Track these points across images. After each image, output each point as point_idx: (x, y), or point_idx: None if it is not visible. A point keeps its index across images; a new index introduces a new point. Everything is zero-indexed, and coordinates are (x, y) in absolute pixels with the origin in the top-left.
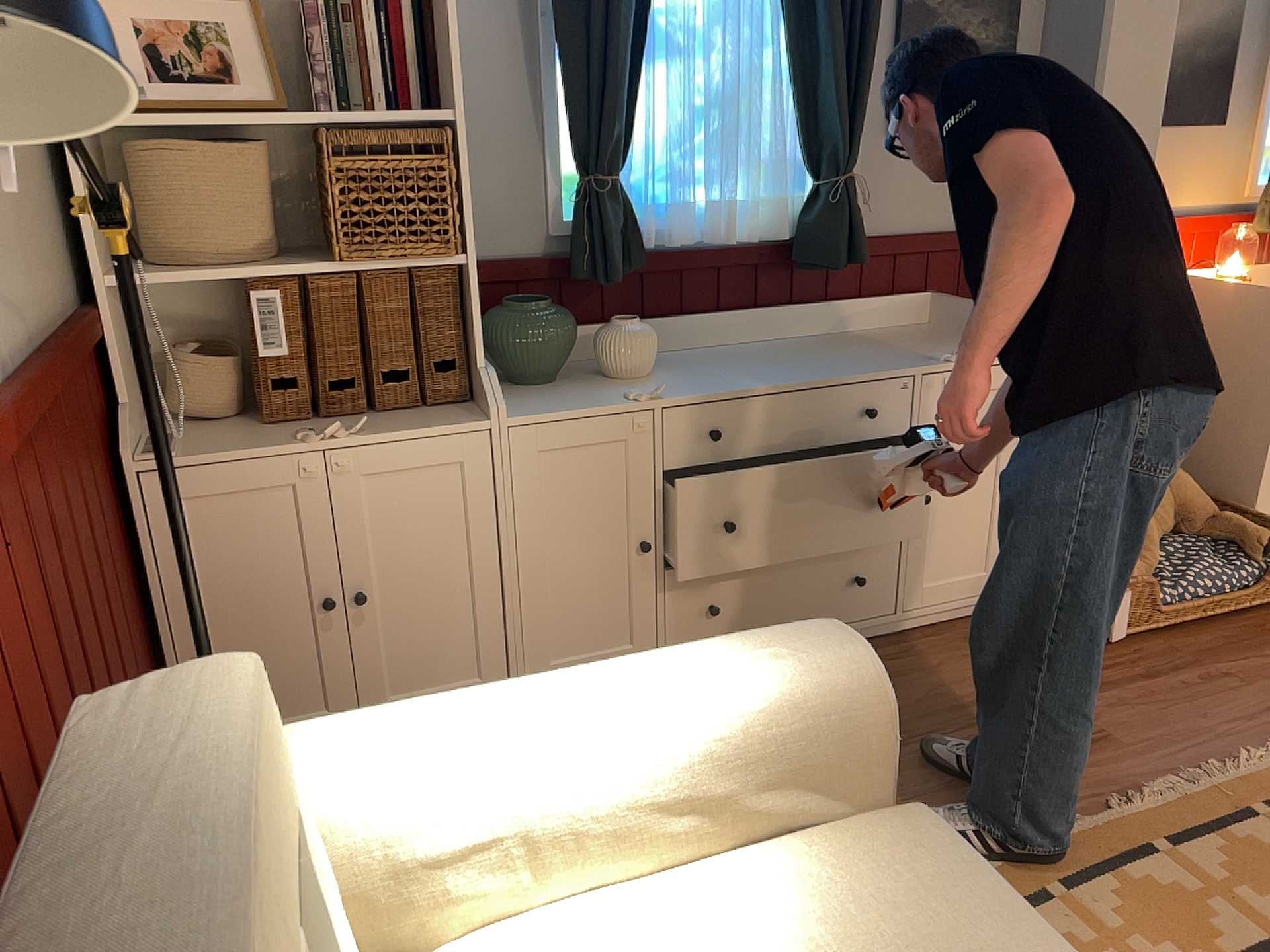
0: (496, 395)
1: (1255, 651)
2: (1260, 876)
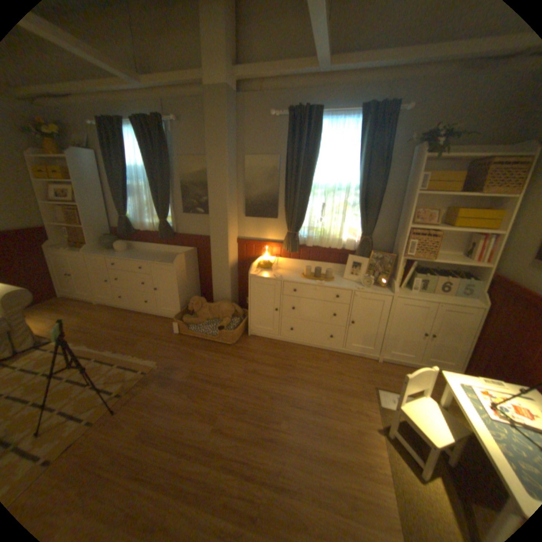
0: (84, 249)
1: (197, 349)
2: (89, 372)
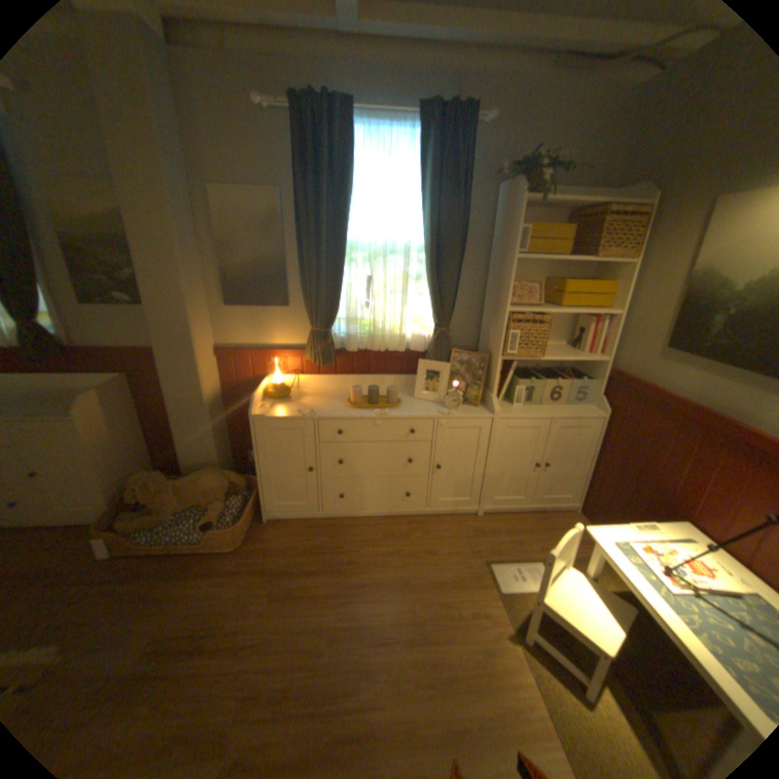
0: None
1: (160, 580)
2: None
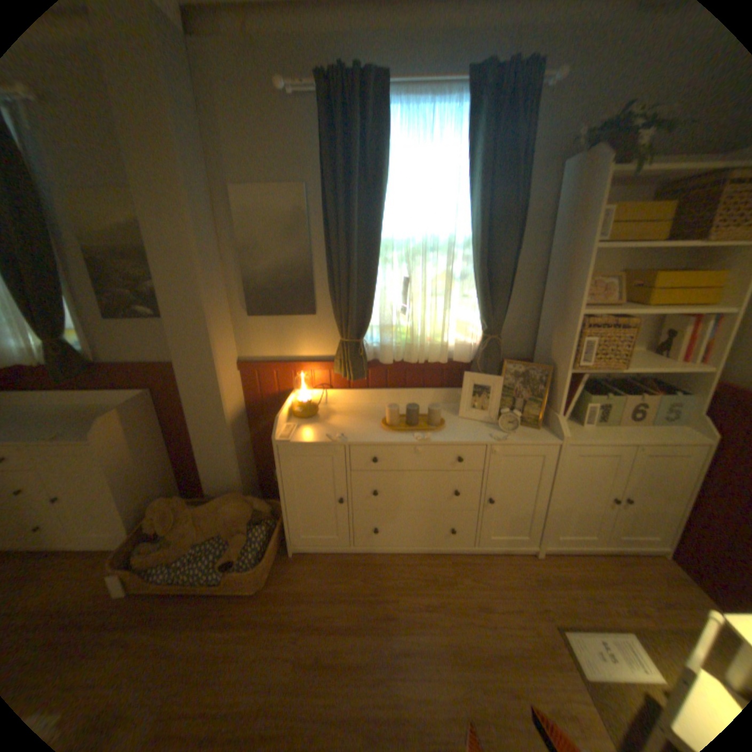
0: None
1: (174, 630)
2: None
